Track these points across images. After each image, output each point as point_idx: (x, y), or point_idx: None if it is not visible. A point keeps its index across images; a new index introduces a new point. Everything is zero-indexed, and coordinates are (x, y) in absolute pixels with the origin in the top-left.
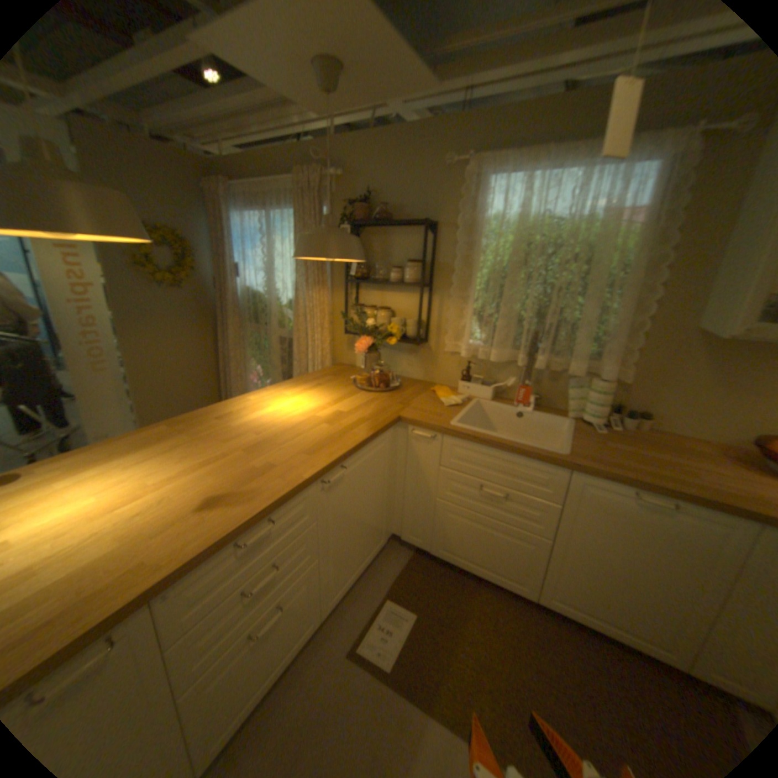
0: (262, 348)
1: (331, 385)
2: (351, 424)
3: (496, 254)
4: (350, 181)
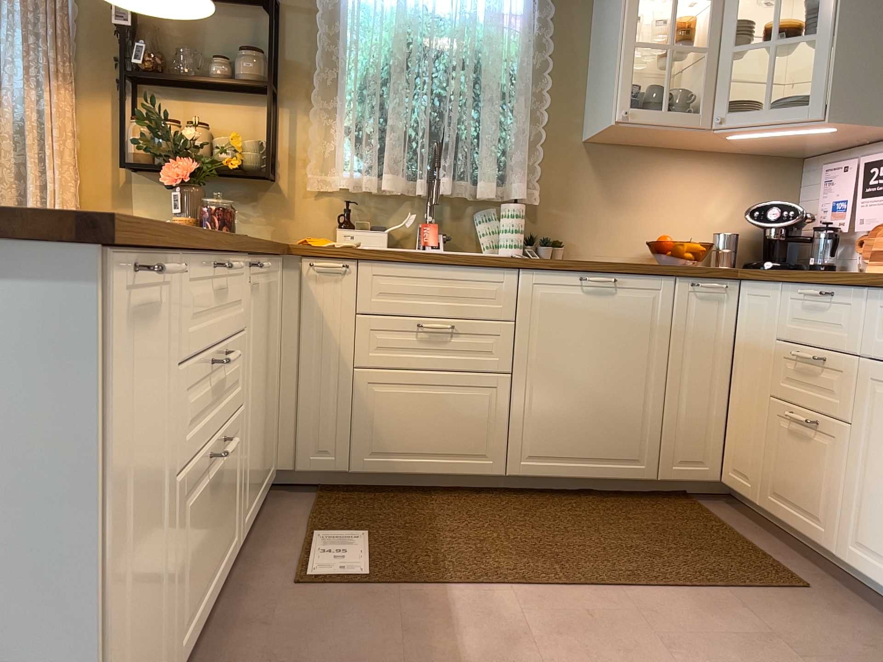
0: None
1: None
2: None
3: (372, 50)
4: None
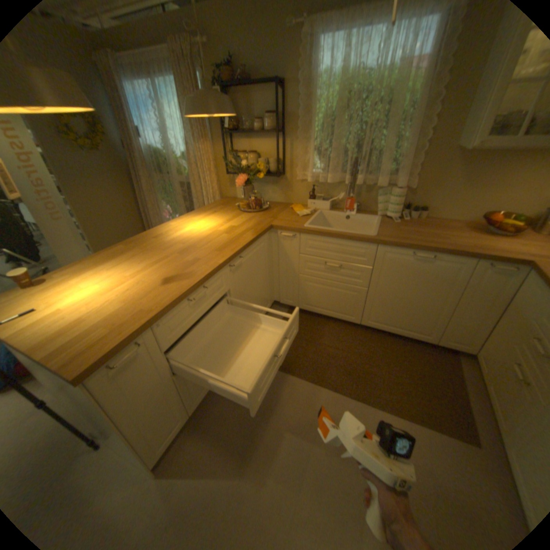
0: (167, 192)
1: (223, 211)
2: (241, 233)
3: (326, 102)
4: (213, 47)
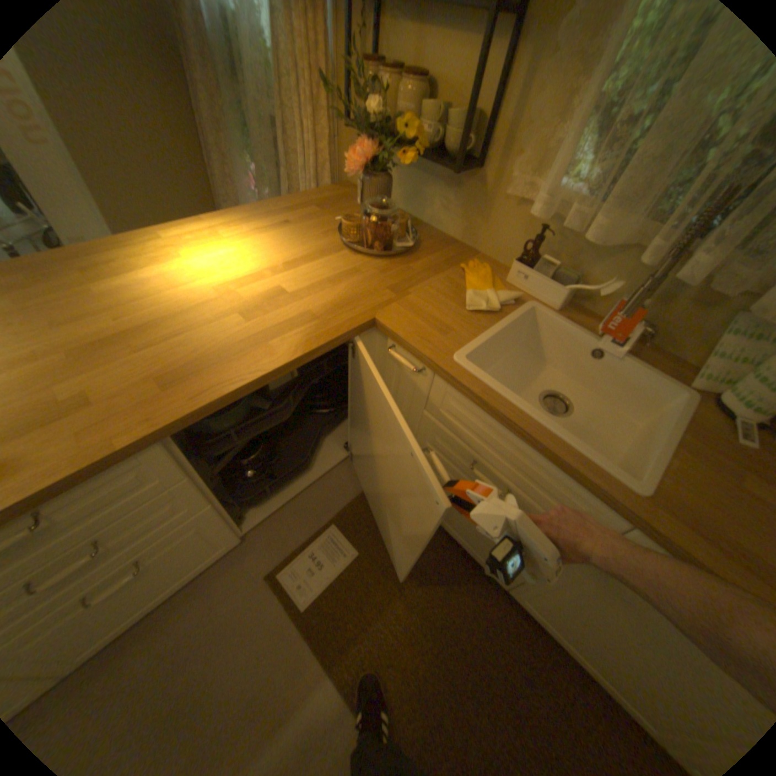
0: (251, 134)
1: (303, 227)
2: (279, 325)
3: None
4: None
